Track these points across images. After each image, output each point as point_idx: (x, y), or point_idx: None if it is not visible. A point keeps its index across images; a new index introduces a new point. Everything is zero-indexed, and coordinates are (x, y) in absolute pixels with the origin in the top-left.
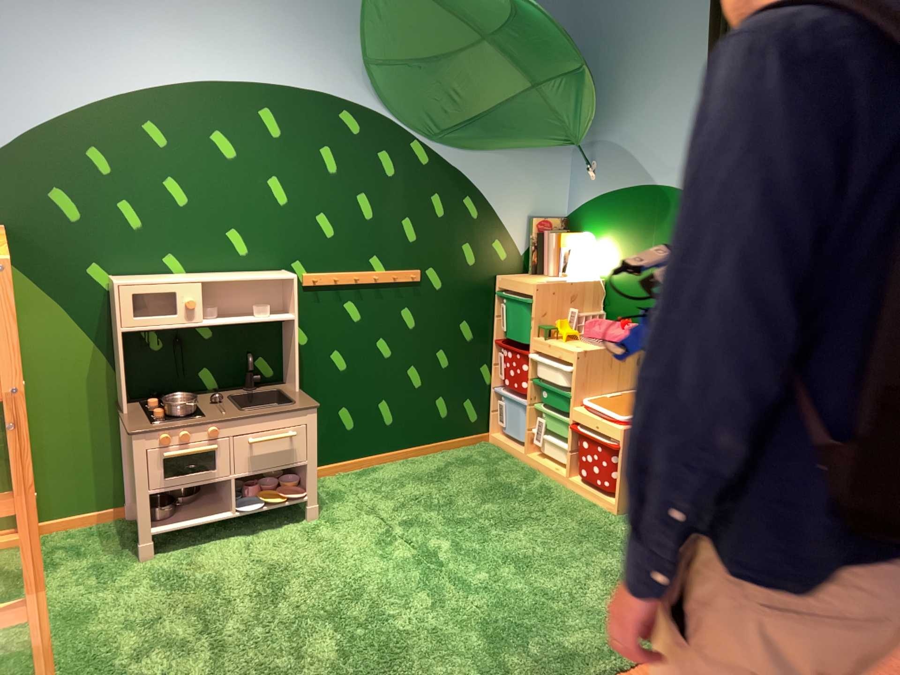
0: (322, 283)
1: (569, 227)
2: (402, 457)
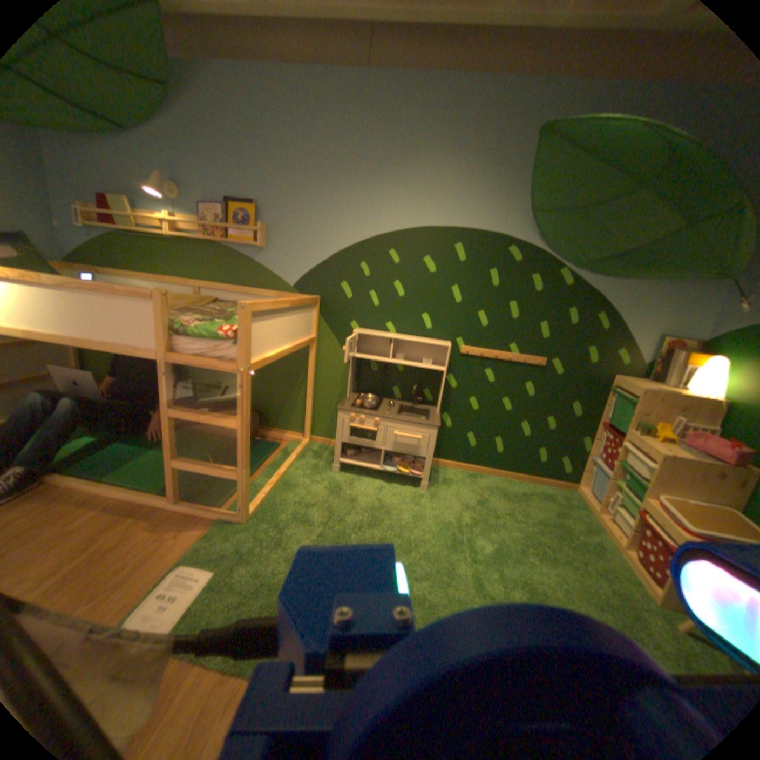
0: (469, 351)
1: (706, 347)
2: (502, 475)
